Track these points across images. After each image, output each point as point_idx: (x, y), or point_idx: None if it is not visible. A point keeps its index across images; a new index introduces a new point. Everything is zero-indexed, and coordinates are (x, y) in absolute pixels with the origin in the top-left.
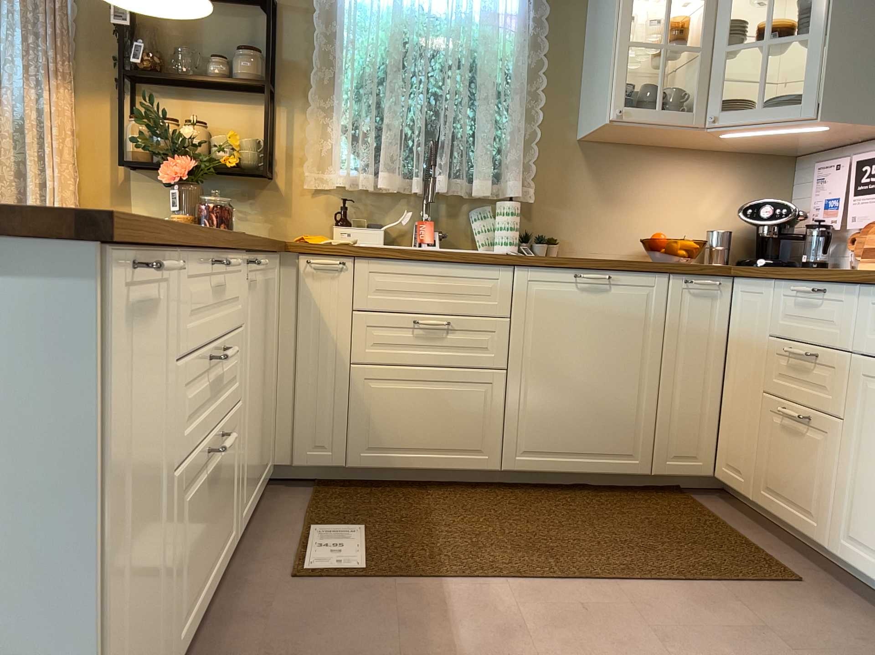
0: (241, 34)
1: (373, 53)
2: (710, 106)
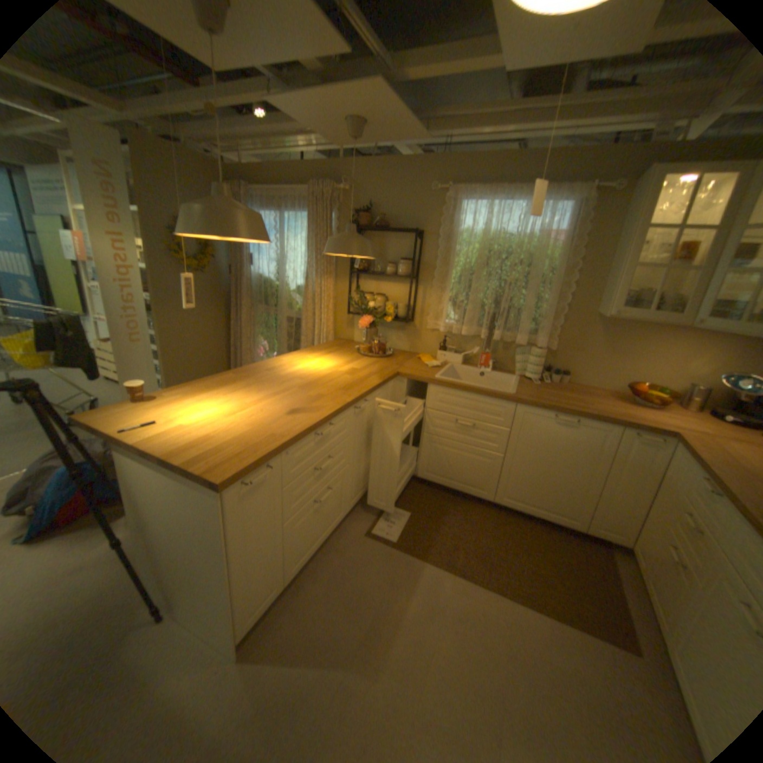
0: (404, 248)
1: (469, 258)
2: (700, 311)
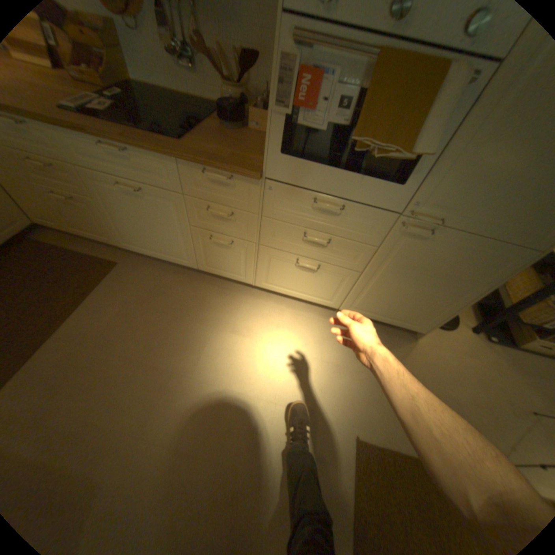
0: None
1: None
2: None
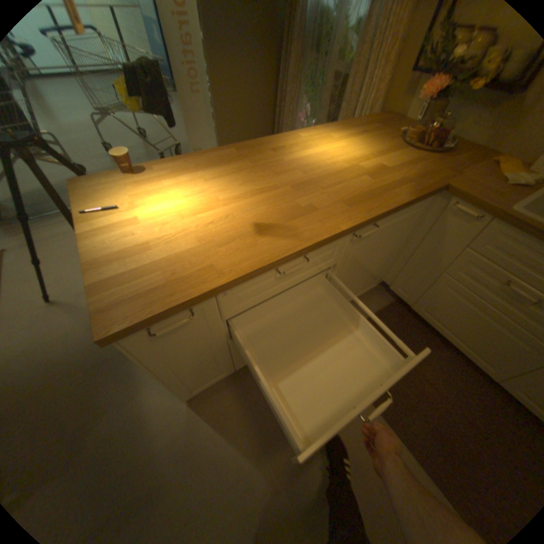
0: None
1: None
2: None
